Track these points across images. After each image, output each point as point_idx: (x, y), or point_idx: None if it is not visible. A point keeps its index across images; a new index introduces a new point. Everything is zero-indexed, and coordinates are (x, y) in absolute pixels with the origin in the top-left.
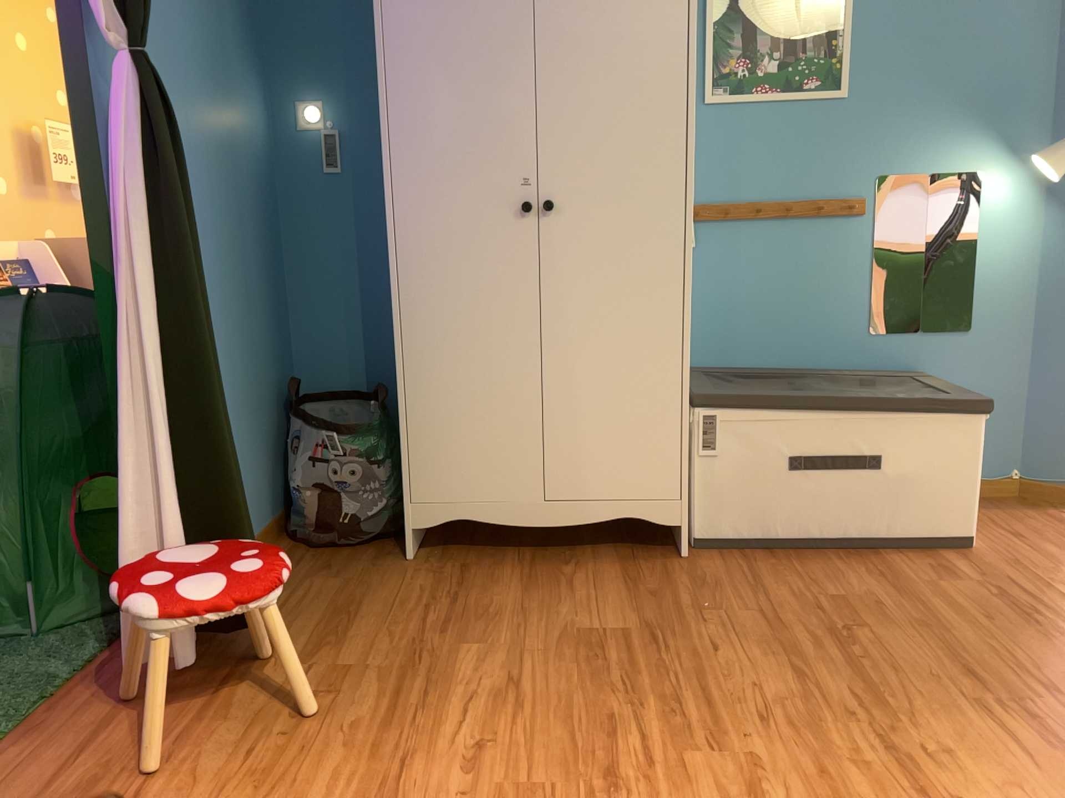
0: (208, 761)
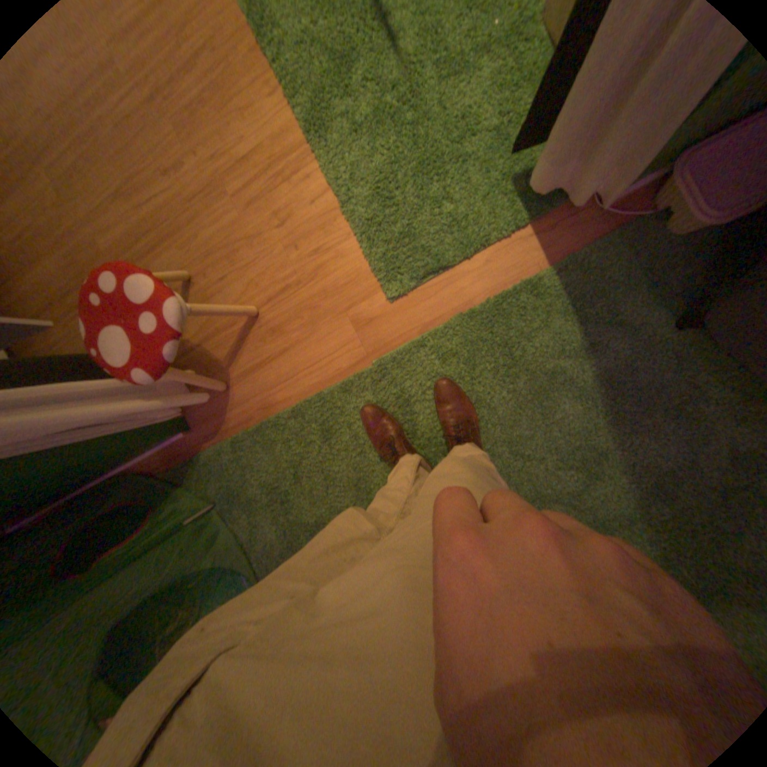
0: (229, 286)
